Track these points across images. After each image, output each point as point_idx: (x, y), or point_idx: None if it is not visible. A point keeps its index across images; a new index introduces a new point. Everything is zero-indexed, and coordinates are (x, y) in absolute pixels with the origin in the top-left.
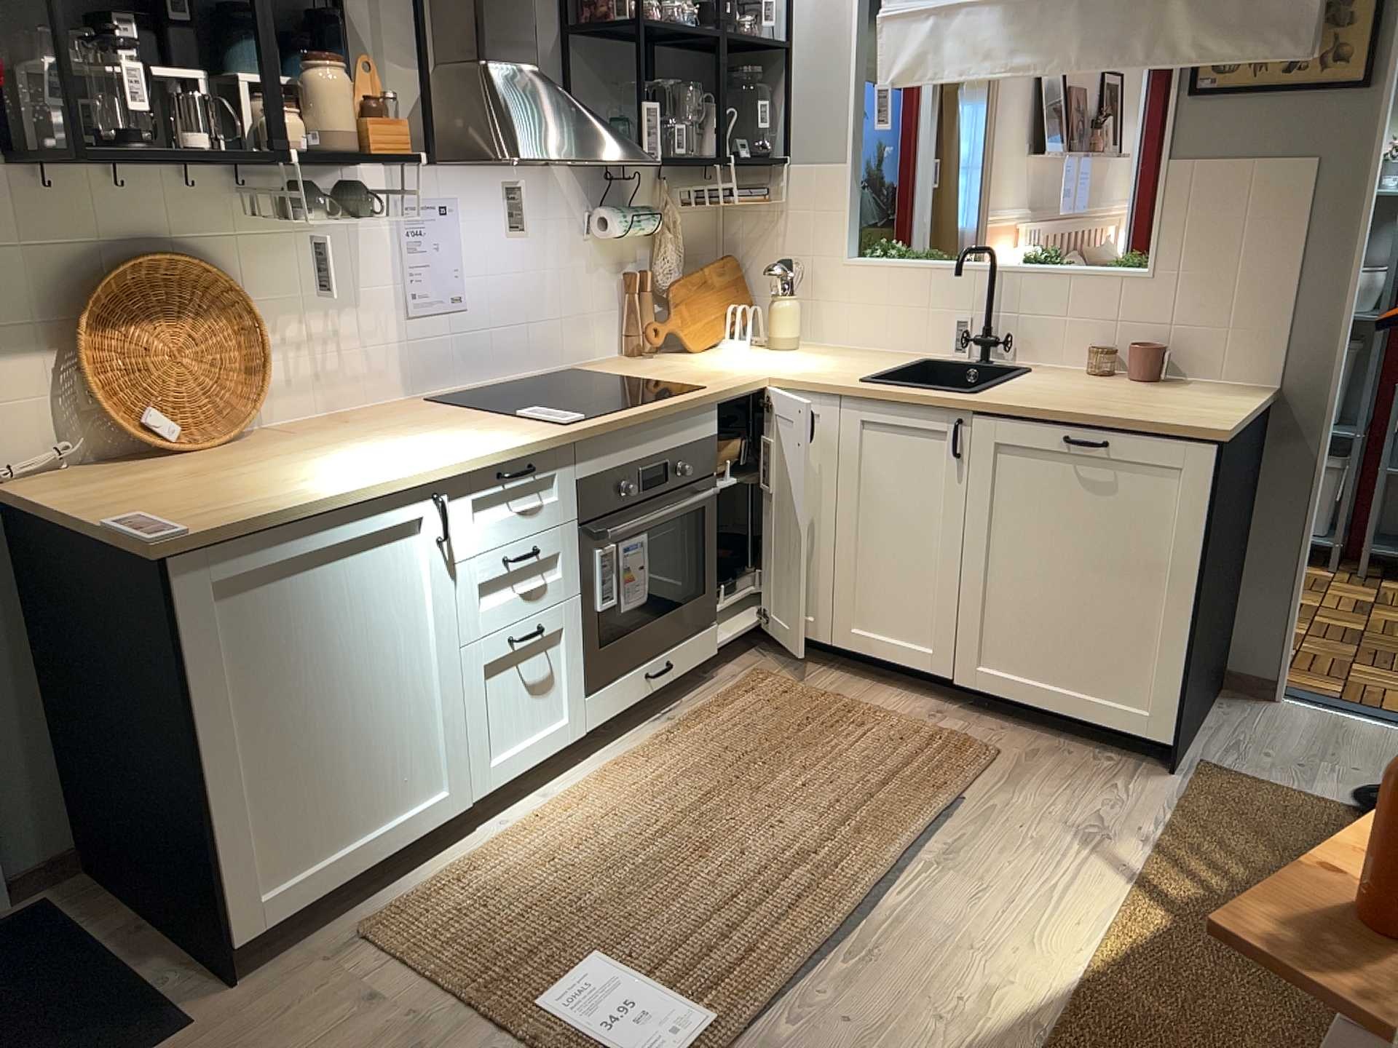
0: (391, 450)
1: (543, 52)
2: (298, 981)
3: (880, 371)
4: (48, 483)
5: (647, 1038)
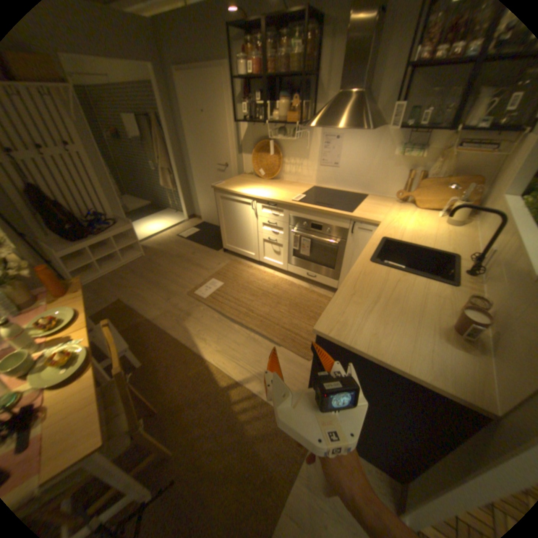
0: (267, 190)
1: (397, 78)
2: (224, 257)
3: (414, 243)
4: (245, 175)
5: (203, 290)
